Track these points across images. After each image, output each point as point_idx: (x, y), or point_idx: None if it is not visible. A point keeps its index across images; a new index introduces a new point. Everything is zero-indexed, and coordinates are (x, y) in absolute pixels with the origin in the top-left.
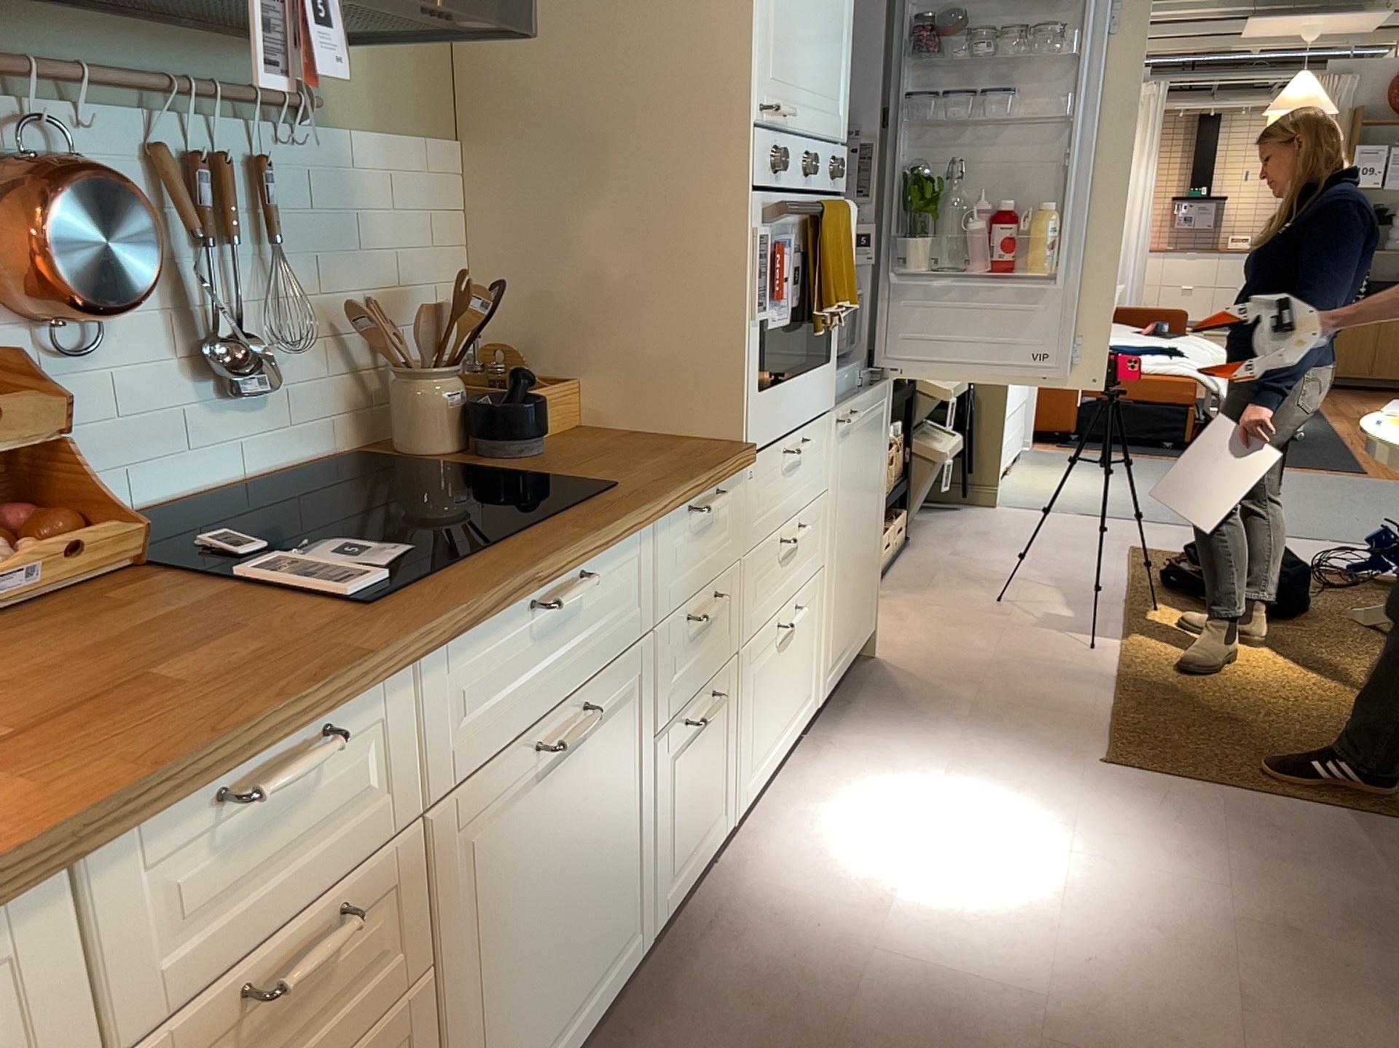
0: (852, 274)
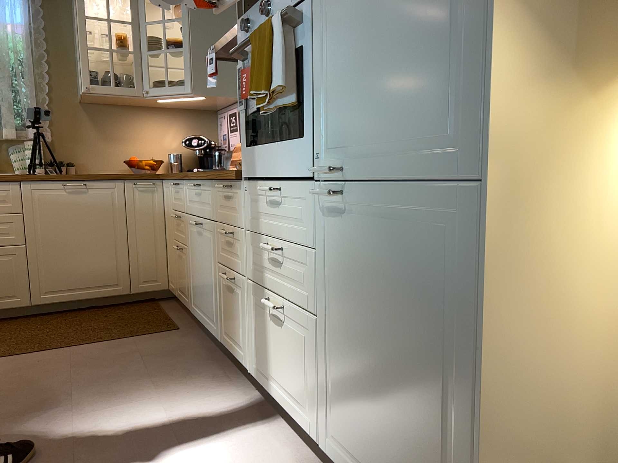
0: (269, 68)
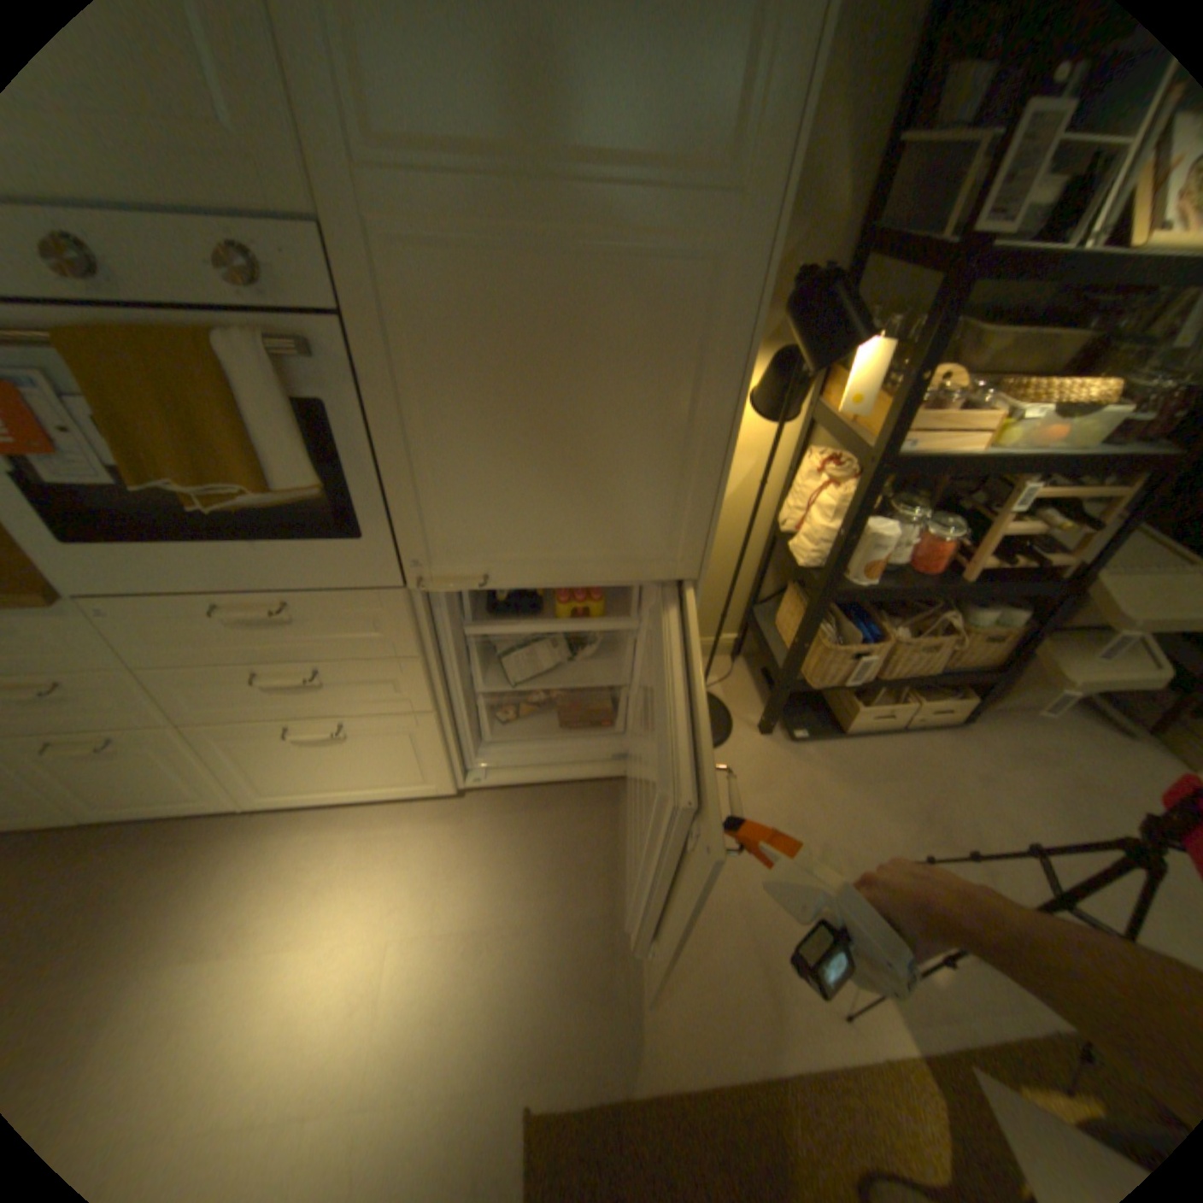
0: (233, 444)
